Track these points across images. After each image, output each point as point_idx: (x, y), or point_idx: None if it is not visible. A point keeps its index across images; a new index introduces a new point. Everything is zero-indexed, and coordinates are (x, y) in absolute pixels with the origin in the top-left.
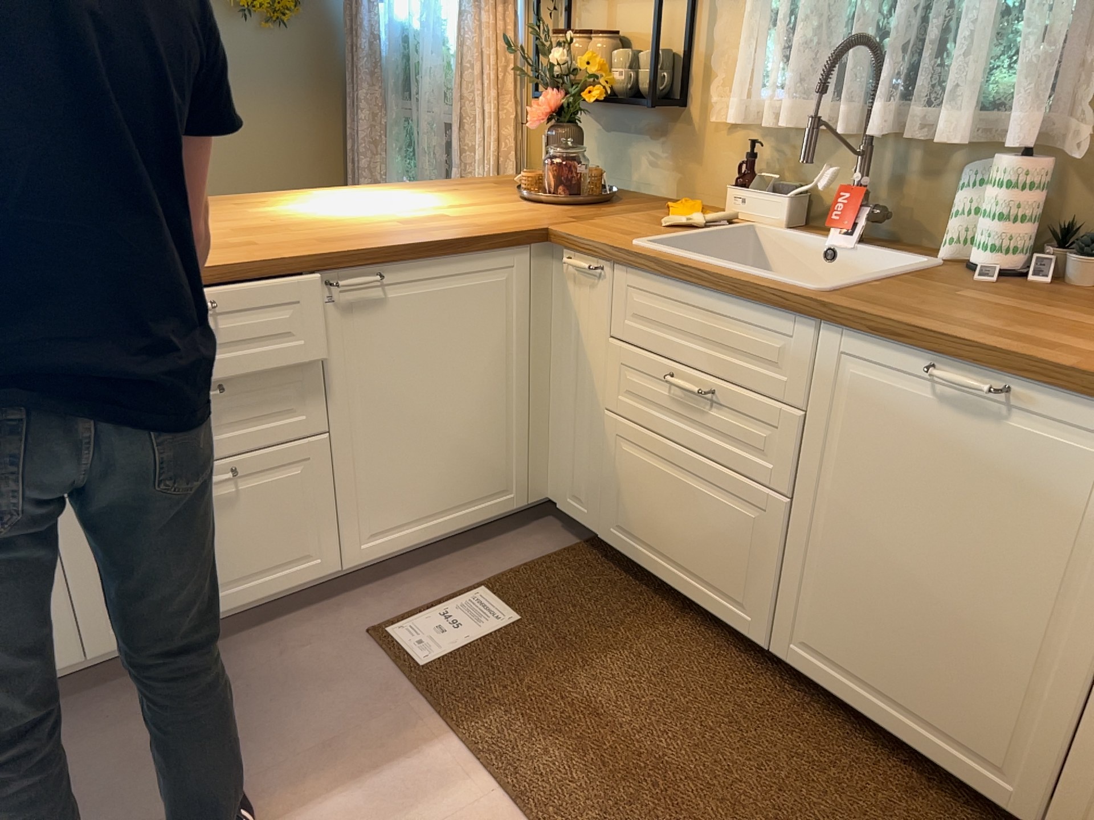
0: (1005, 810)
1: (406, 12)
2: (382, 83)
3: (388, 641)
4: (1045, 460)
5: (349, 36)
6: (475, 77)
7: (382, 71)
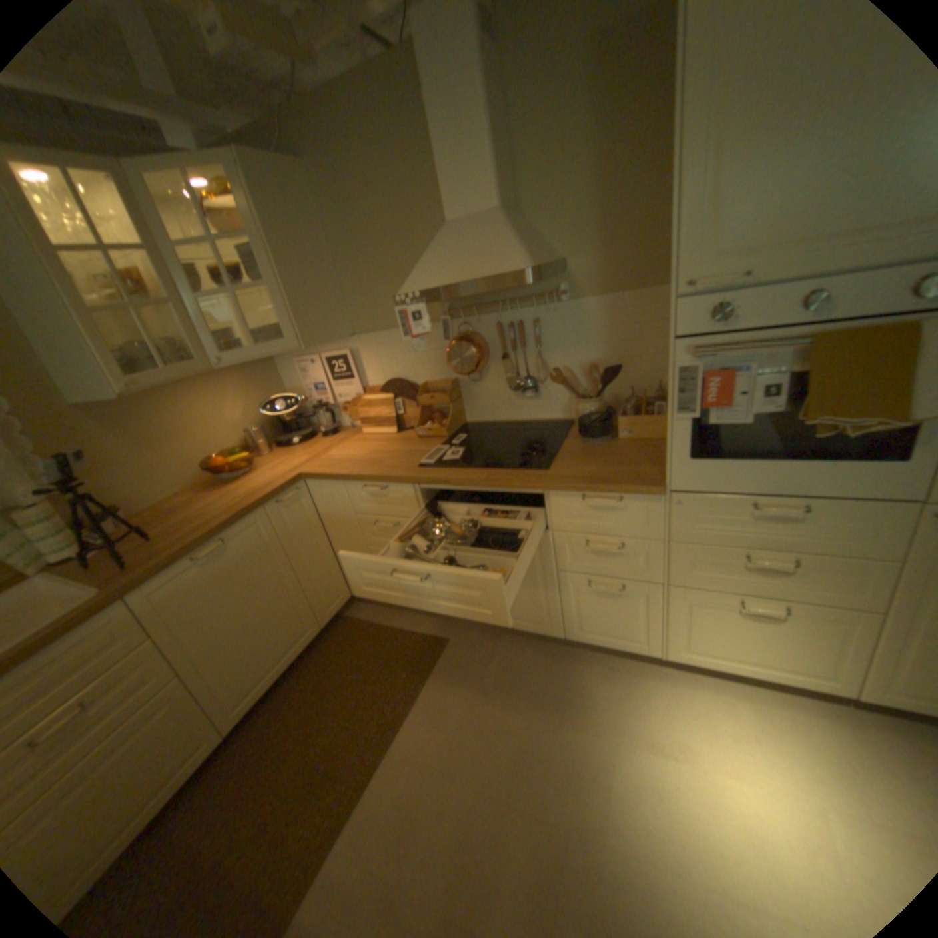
0: (314, 638)
1: None
2: None
3: None
4: (246, 546)
5: None
6: None
7: None
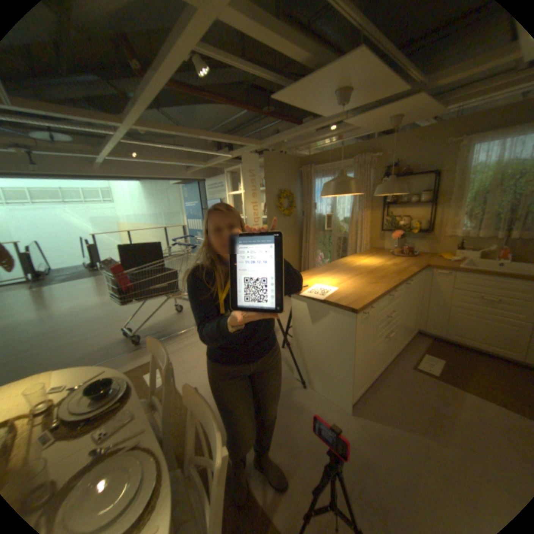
0: None
1: (322, 211)
2: (314, 227)
3: (422, 371)
4: None
5: (301, 217)
6: (358, 226)
7: (314, 225)
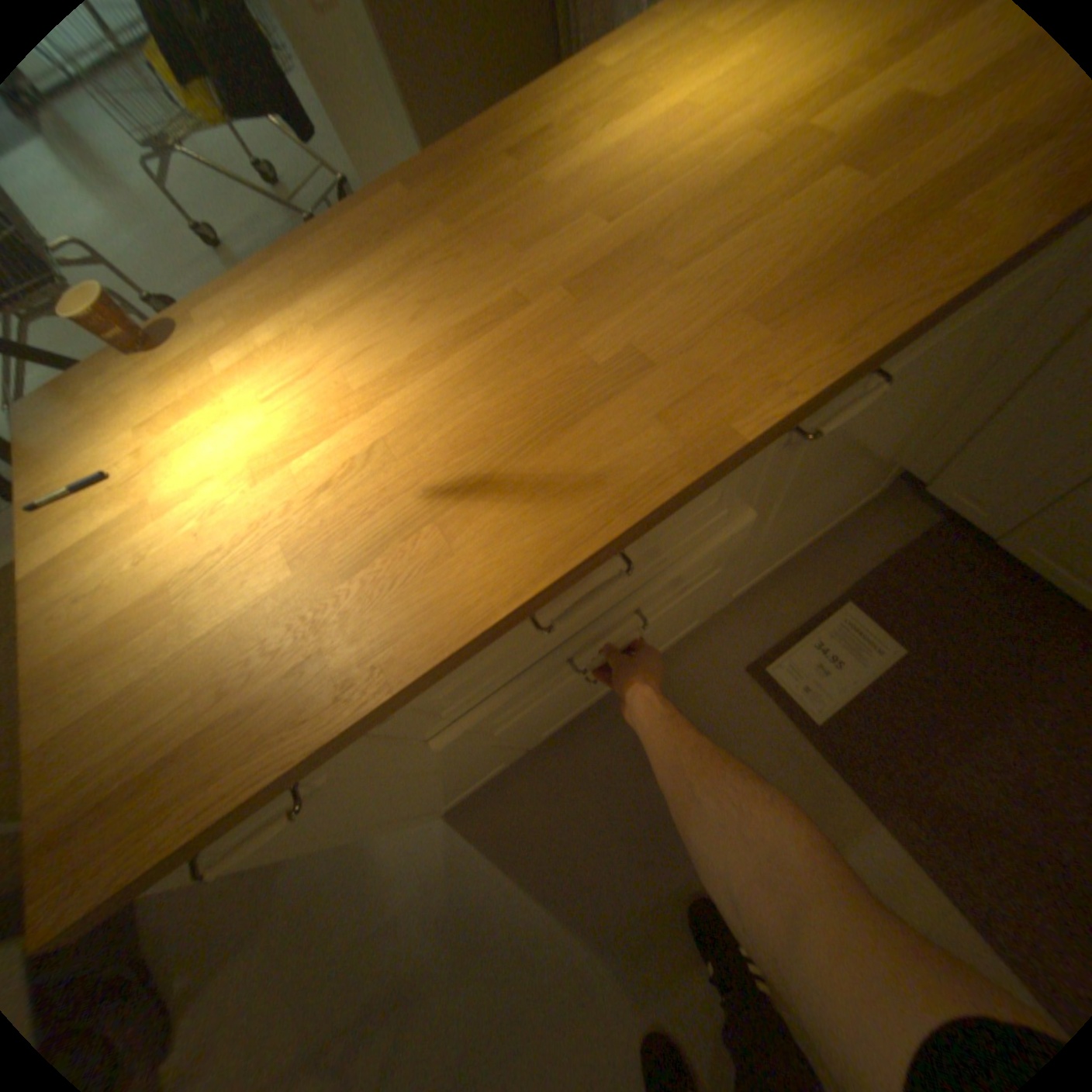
0: None
1: None
2: None
3: (774, 688)
4: None
5: None
6: None
7: None
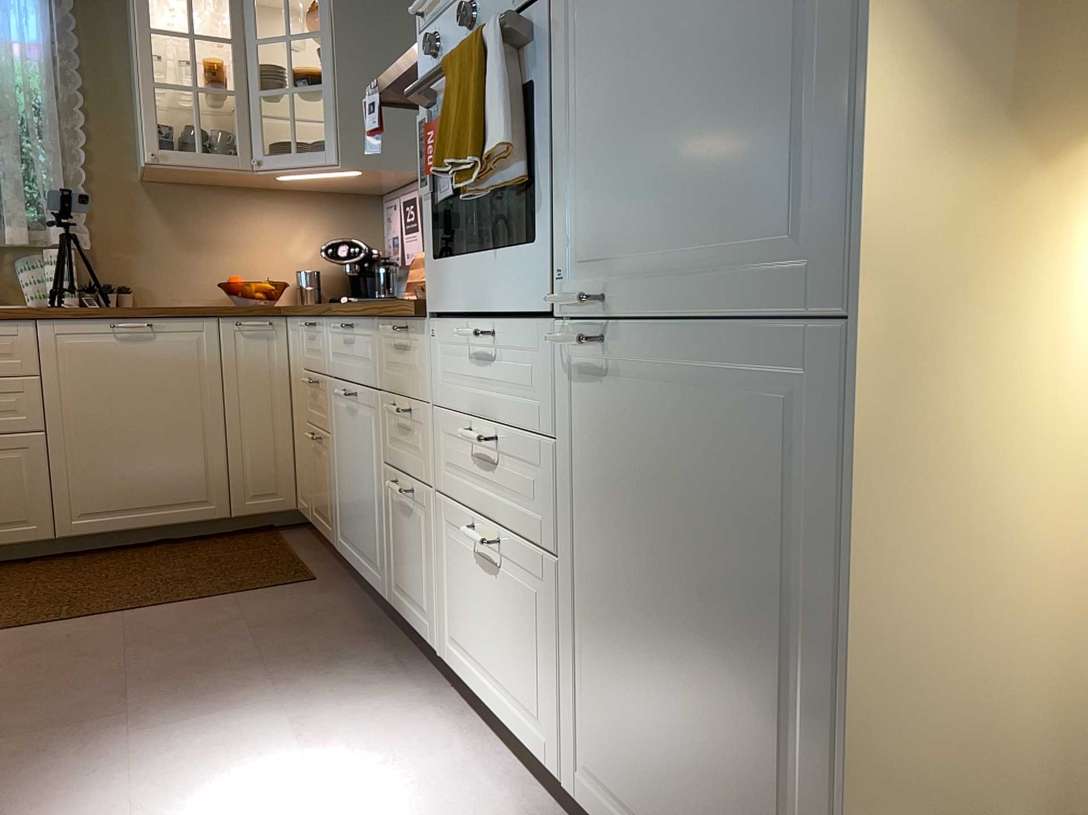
0: (214, 519)
1: None
2: None
3: None
4: (175, 349)
5: None
6: None
7: None
